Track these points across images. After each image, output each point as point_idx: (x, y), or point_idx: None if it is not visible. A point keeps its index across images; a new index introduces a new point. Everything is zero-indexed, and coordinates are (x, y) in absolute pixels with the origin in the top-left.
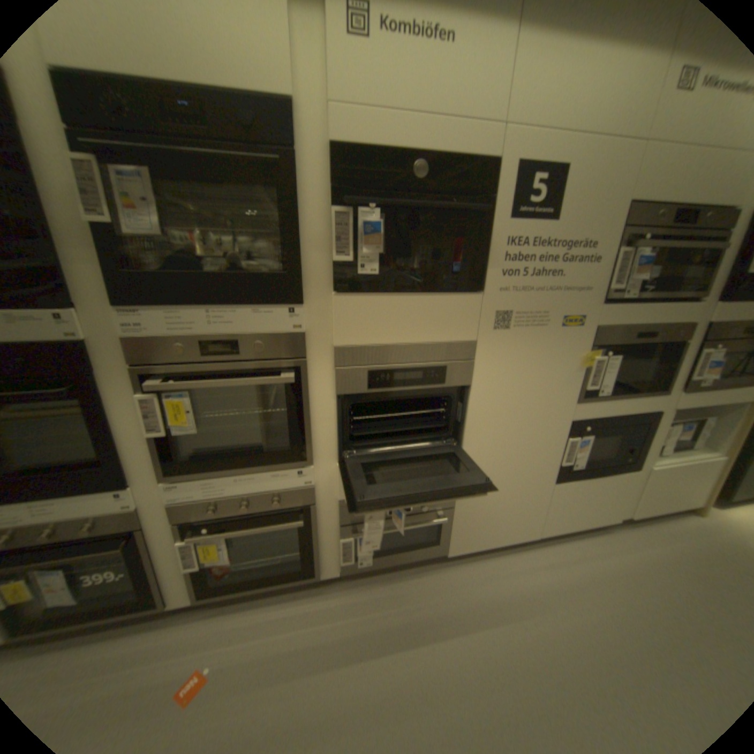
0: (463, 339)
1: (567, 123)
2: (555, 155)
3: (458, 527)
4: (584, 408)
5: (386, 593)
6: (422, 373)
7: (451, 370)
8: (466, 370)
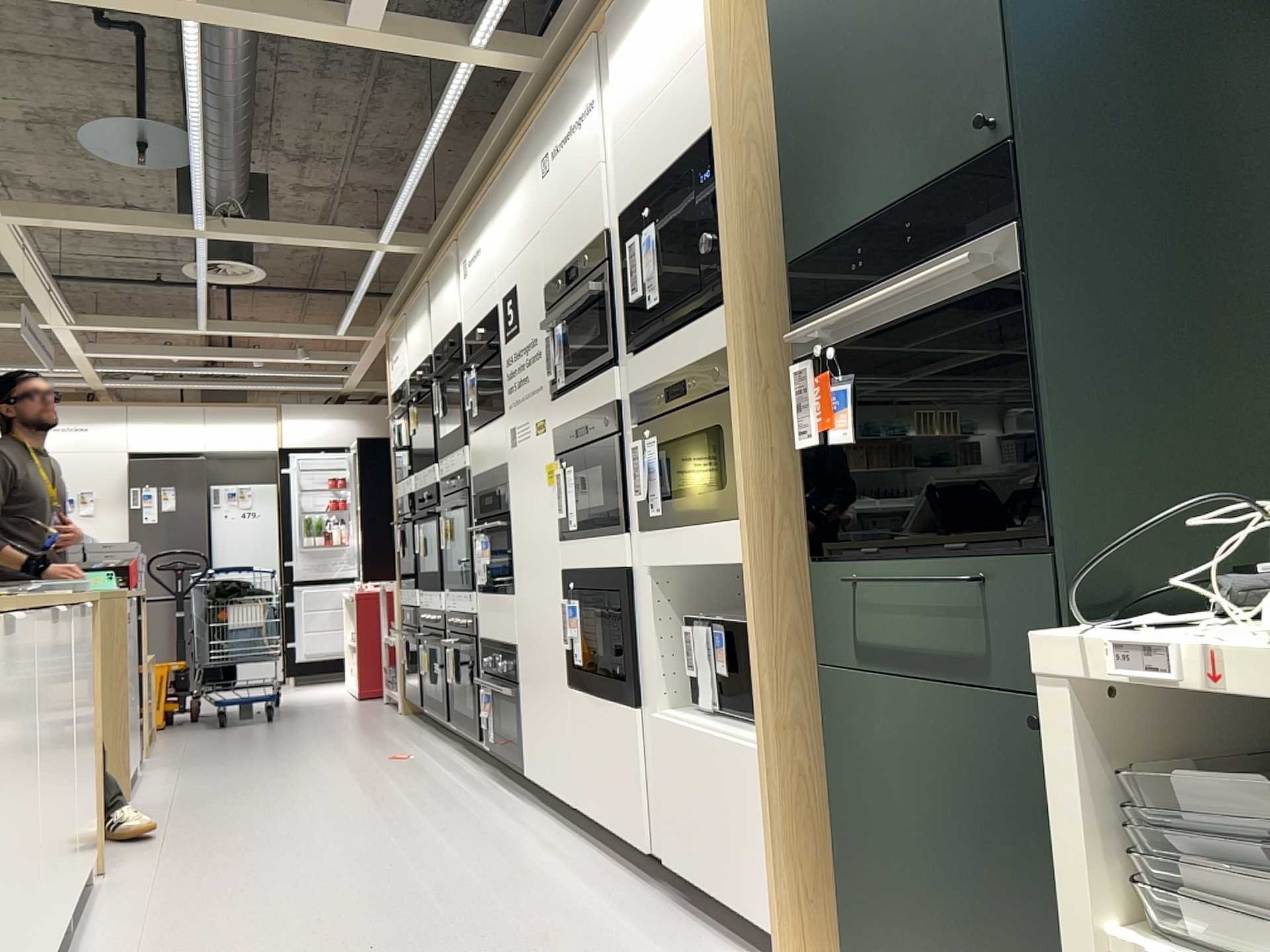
0: (510, 464)
1: (511, 257)
2: (510, 284)
3: (524, 723)
4: (564, 552)
5: (488, 786)
6: (491, 499)
7: (499, 496)
8: (504, 495)
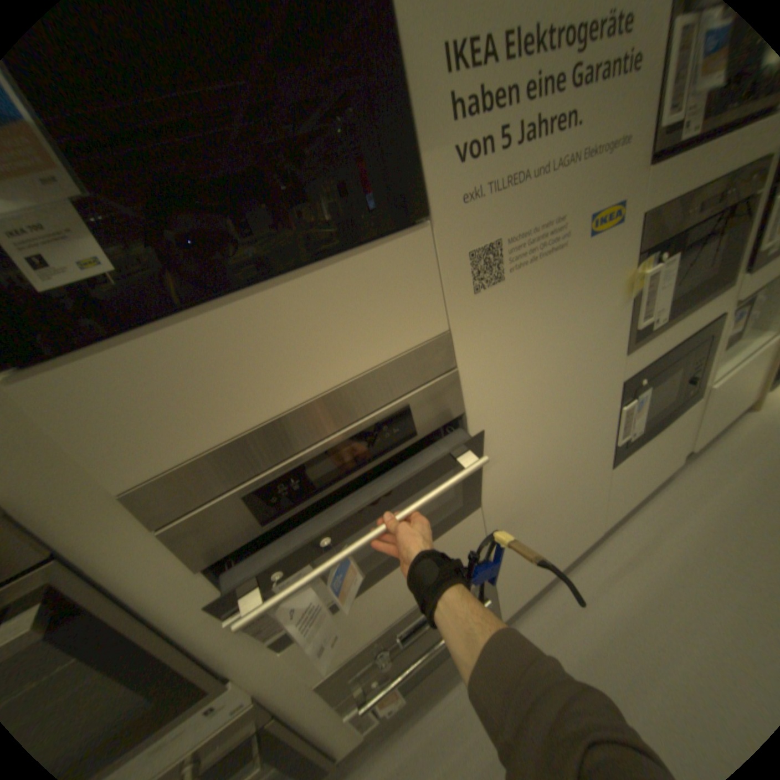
0: (421, 334)
1: None
2: None
3: (505, 590)
4: (636, 357)
5: (439, 719)
6: (365, 438)
7: (420, 406)
8: (448, 391)
